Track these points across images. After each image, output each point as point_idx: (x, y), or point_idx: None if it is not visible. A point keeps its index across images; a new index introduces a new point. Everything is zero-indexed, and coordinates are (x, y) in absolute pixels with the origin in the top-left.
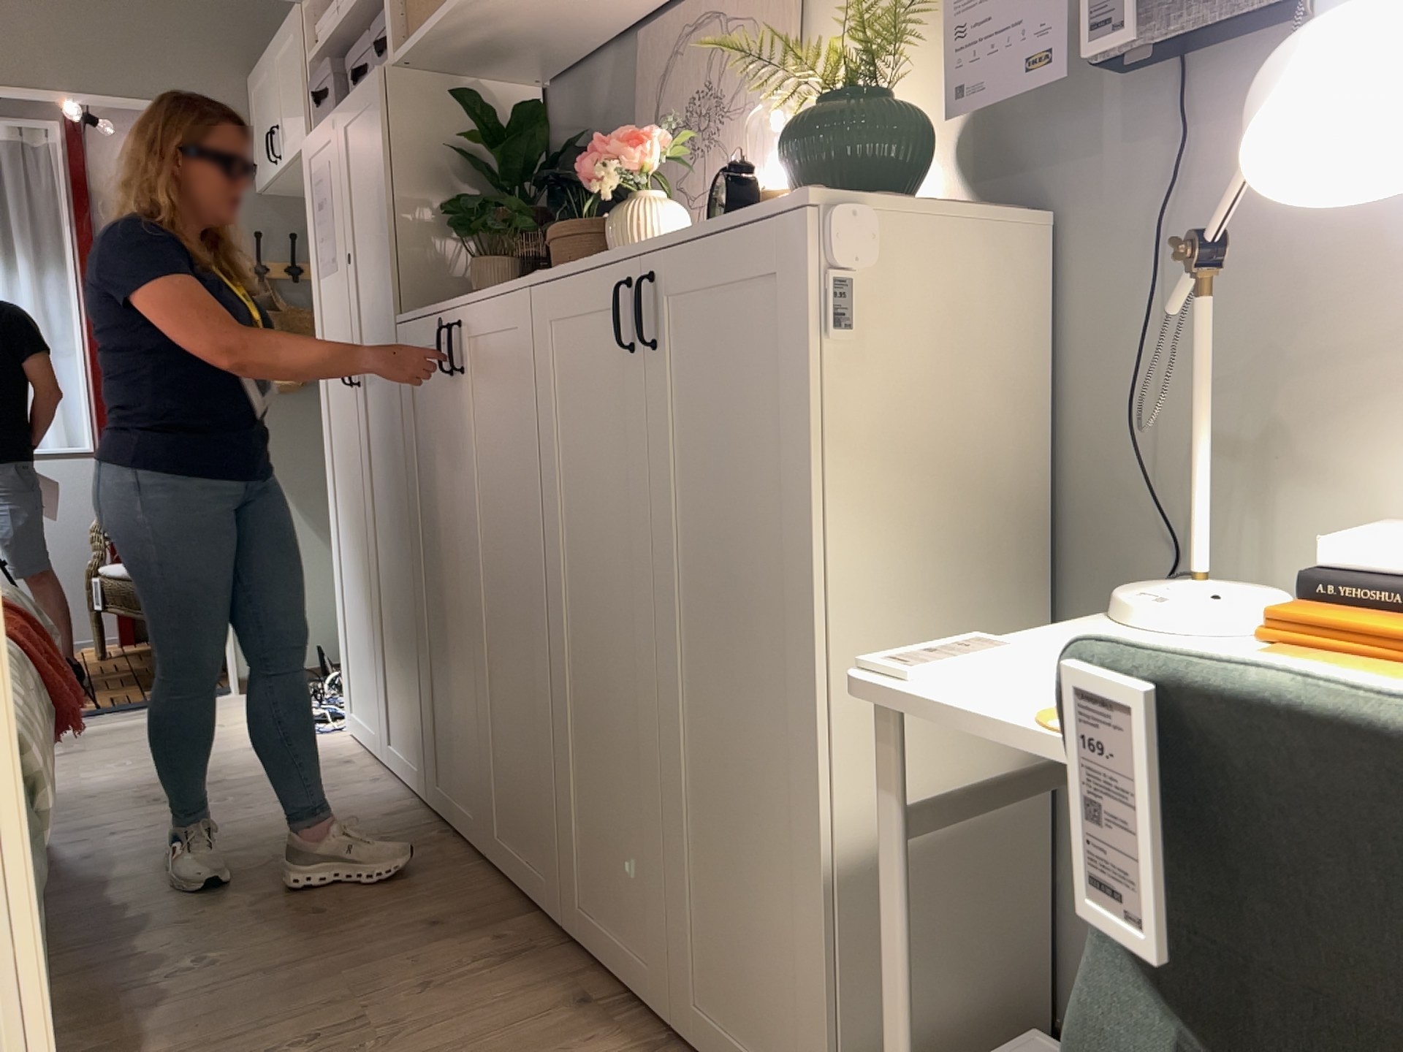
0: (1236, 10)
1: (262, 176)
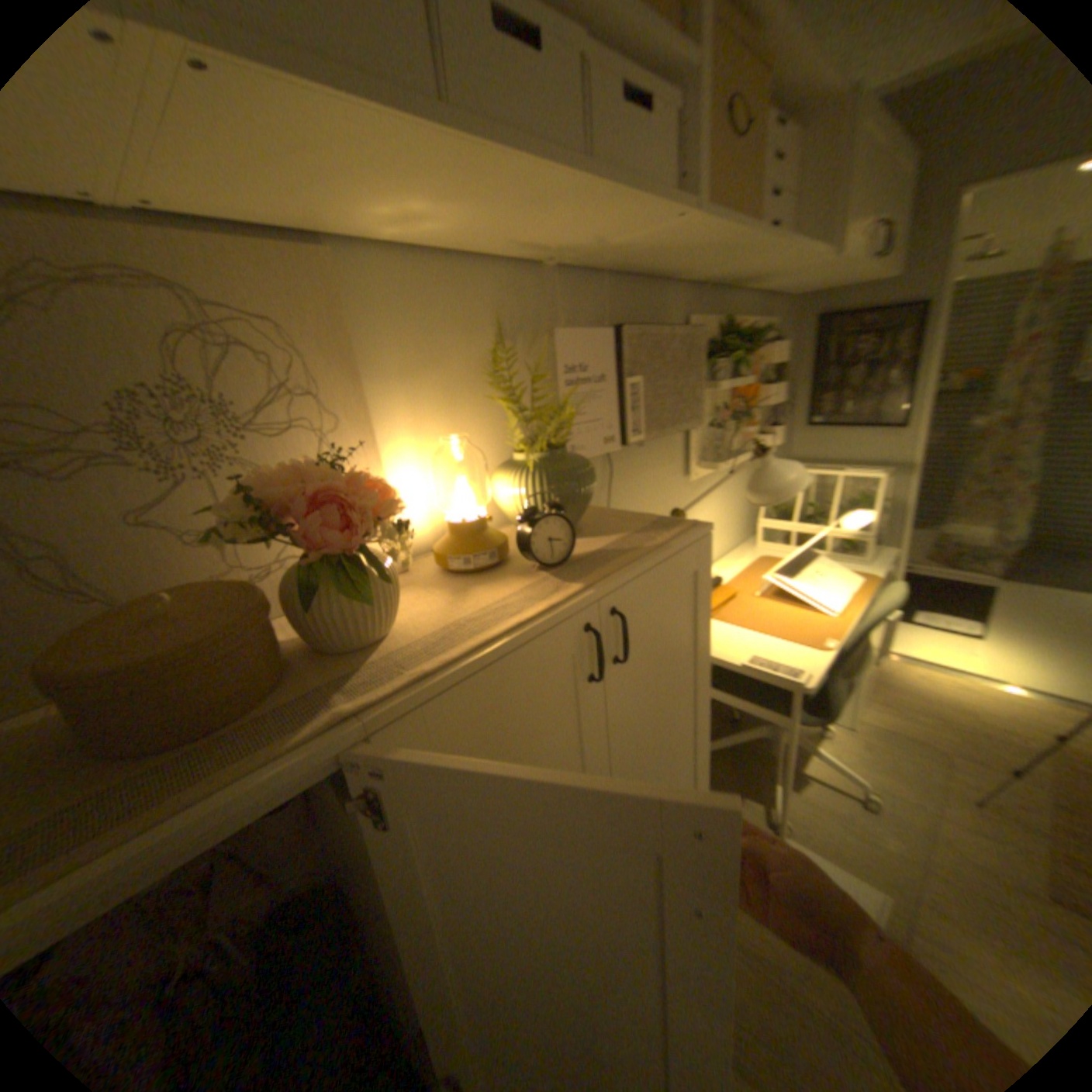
0: (660, 431)
1: None
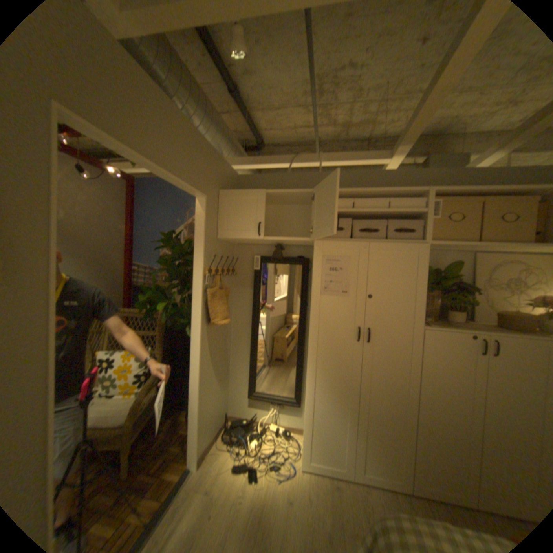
0: None
1: (232, 235)
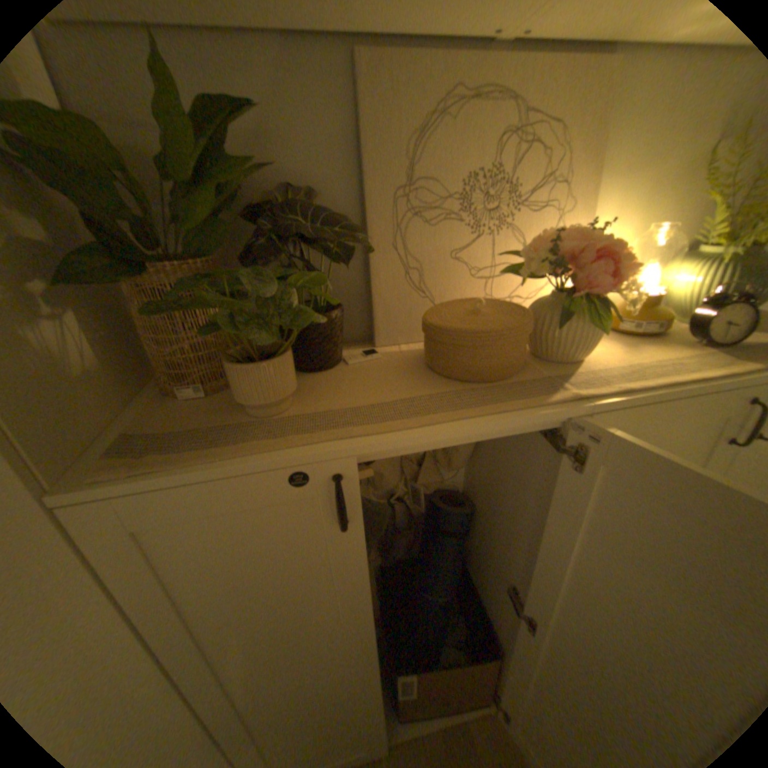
0: None
1: None
